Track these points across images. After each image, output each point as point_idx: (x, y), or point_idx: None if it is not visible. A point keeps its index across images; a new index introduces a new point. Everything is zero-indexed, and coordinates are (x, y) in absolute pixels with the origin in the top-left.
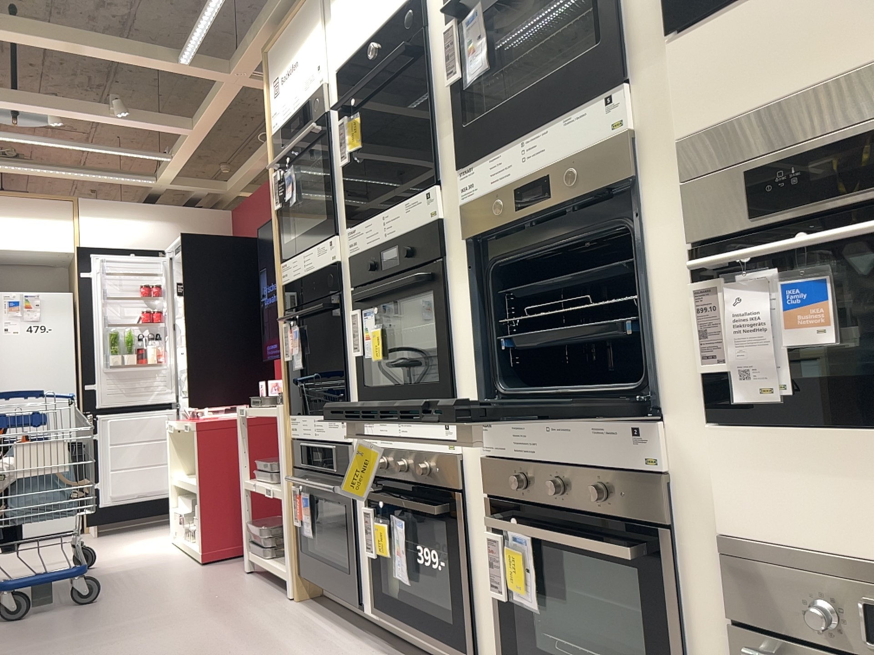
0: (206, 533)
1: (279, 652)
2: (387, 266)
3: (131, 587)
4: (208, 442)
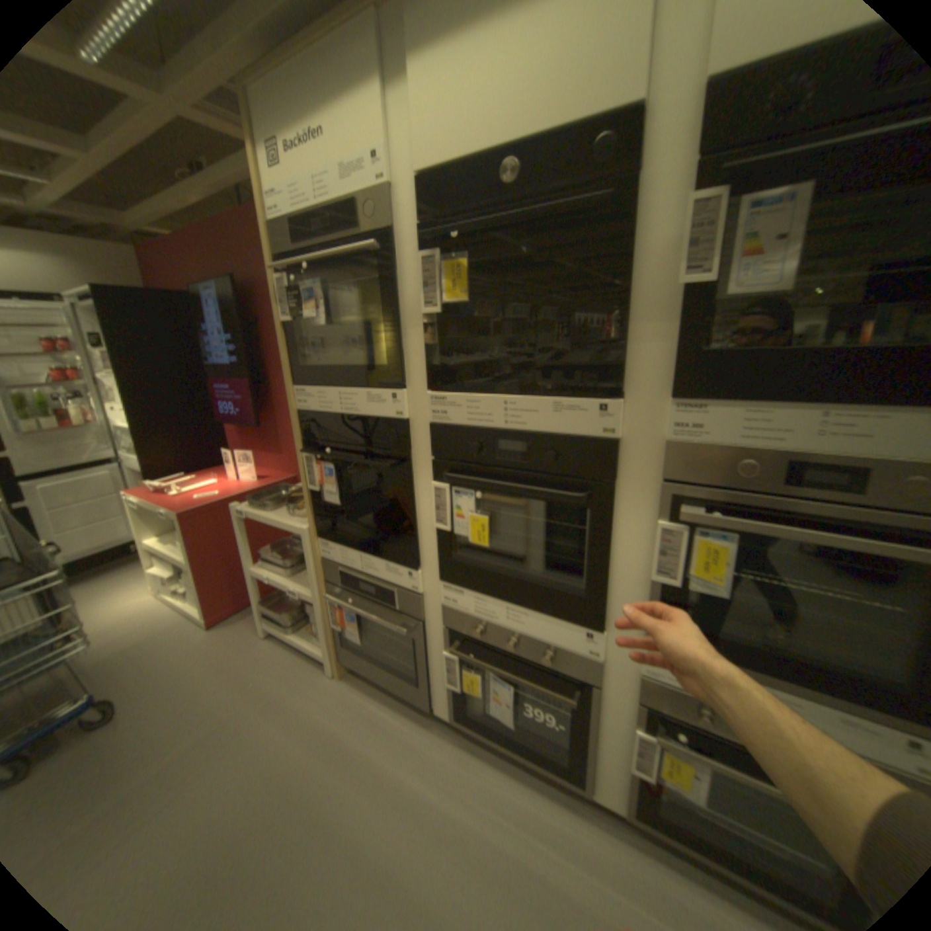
0: (205, 607)
1: (367, 771)
2: (506, 458)
3: (142, 684)
4: (192, 530)
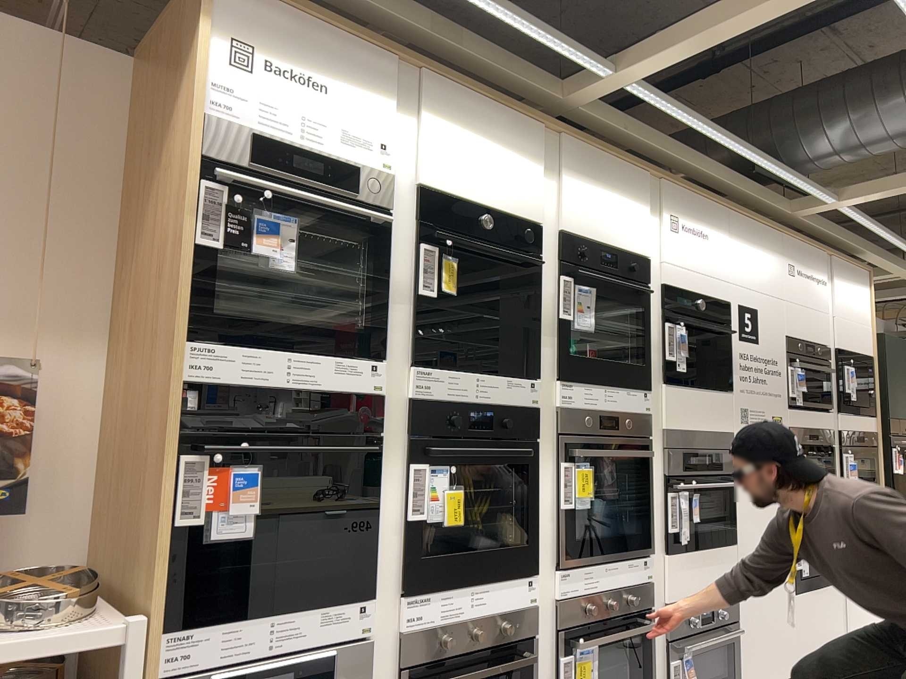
0: None
1: None
2: (475, 426)
3: None
4: None
